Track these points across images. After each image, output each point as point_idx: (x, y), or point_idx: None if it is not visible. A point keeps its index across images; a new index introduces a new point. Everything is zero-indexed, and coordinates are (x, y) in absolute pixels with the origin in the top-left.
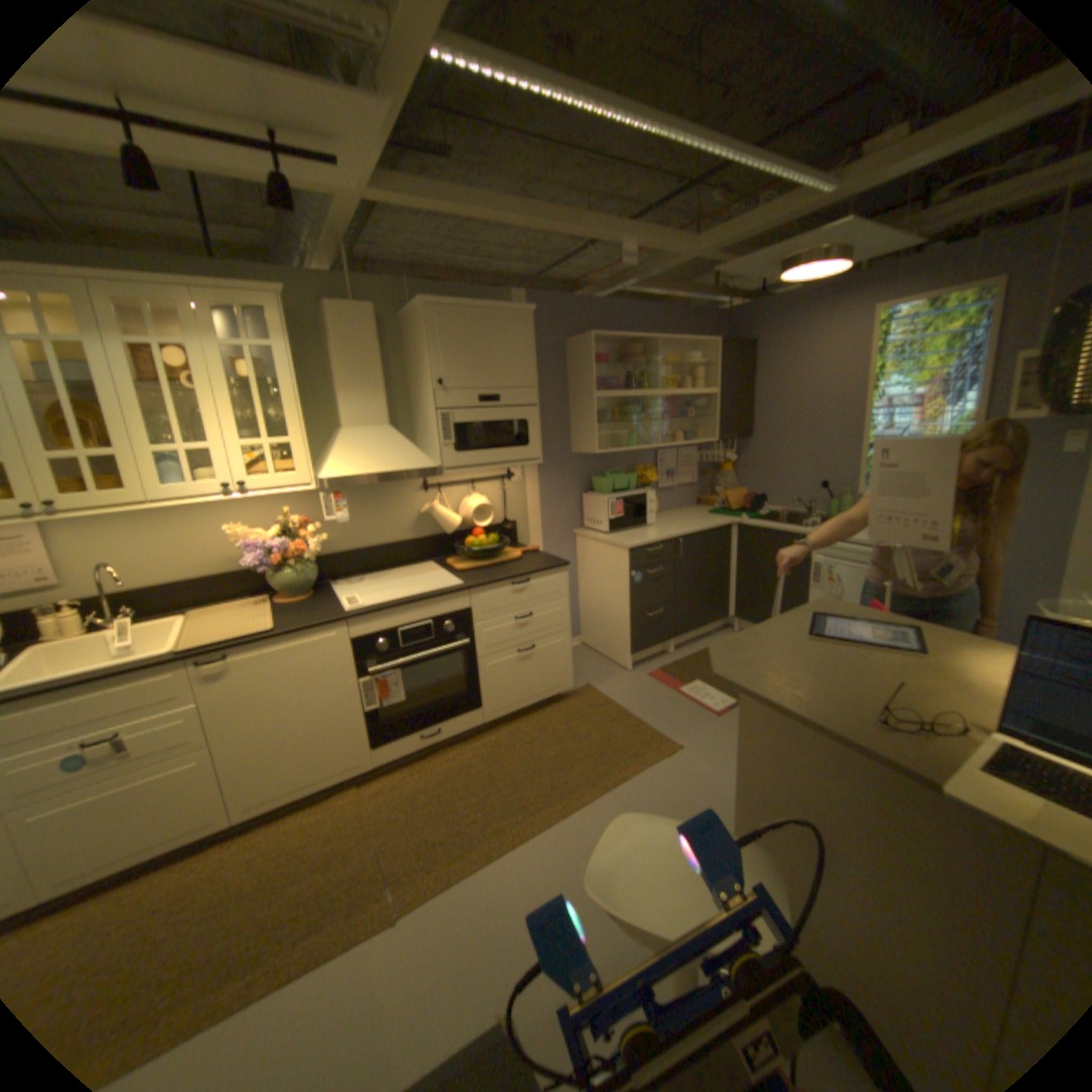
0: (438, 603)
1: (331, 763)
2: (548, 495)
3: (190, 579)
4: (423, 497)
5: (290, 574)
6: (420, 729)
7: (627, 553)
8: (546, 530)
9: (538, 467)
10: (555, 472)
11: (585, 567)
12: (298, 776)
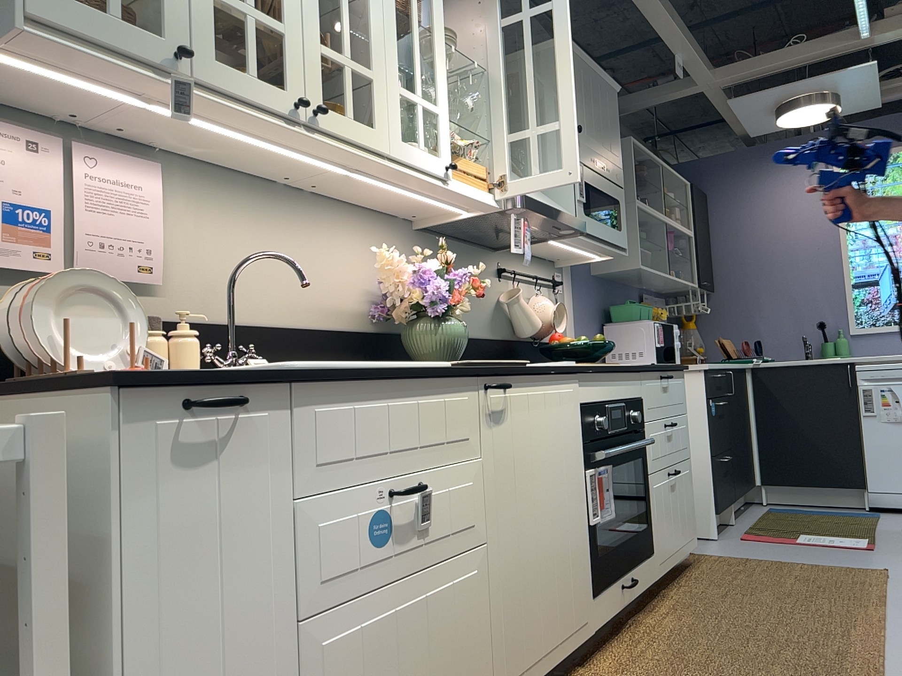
0: (626, 378)
1: (569, 607)
2: (581, 317)
3: (298, 326)
4: (499, 283)
5: (451, 327)
6: (621, 569)
7: (701, 374)
8: None
9: (573, 280)
10: (584, 291)
11: None
12: (547, 623)
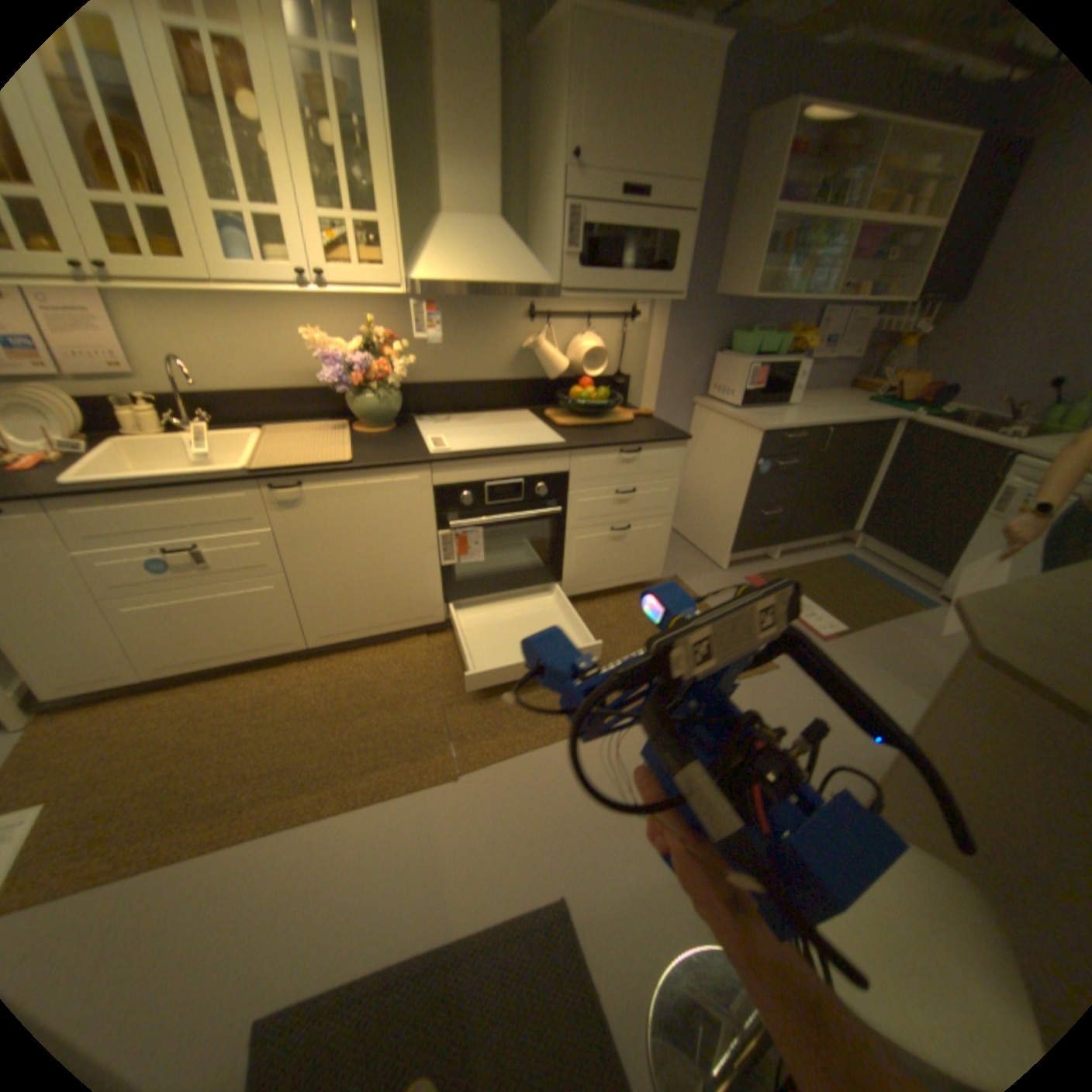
0: (532, 461)
1: (405, 609)
2: (675, 347)
3: (267, 390)
4: (527, 328)
5: (371, 401)
6: (495, 591)
7: (760, 434)
8: (662, 392)
9: (670, 307)
10: (690, 317)
11: (698, 444)
12: (372, 615)
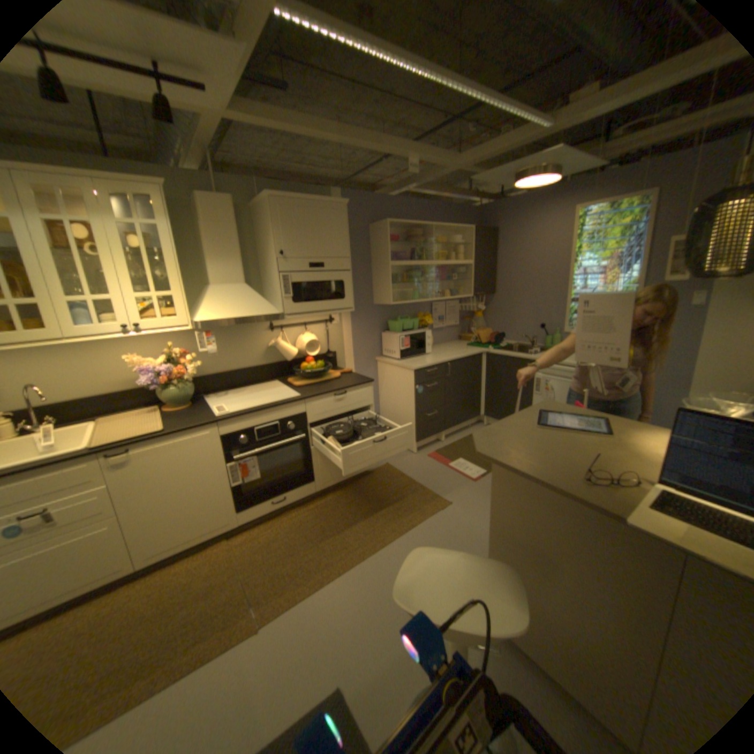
0: (282, 410)
1: (208, 524)
2: (358, 333)
3: (98, 395)
4: (270, 335)
5: (174, 391)
6: (271, 497)
7: (412, 373)
8: (357, 358)
9: (350, 314)
10: (363, 318)
11: (384, 383)
12: (183, 534)
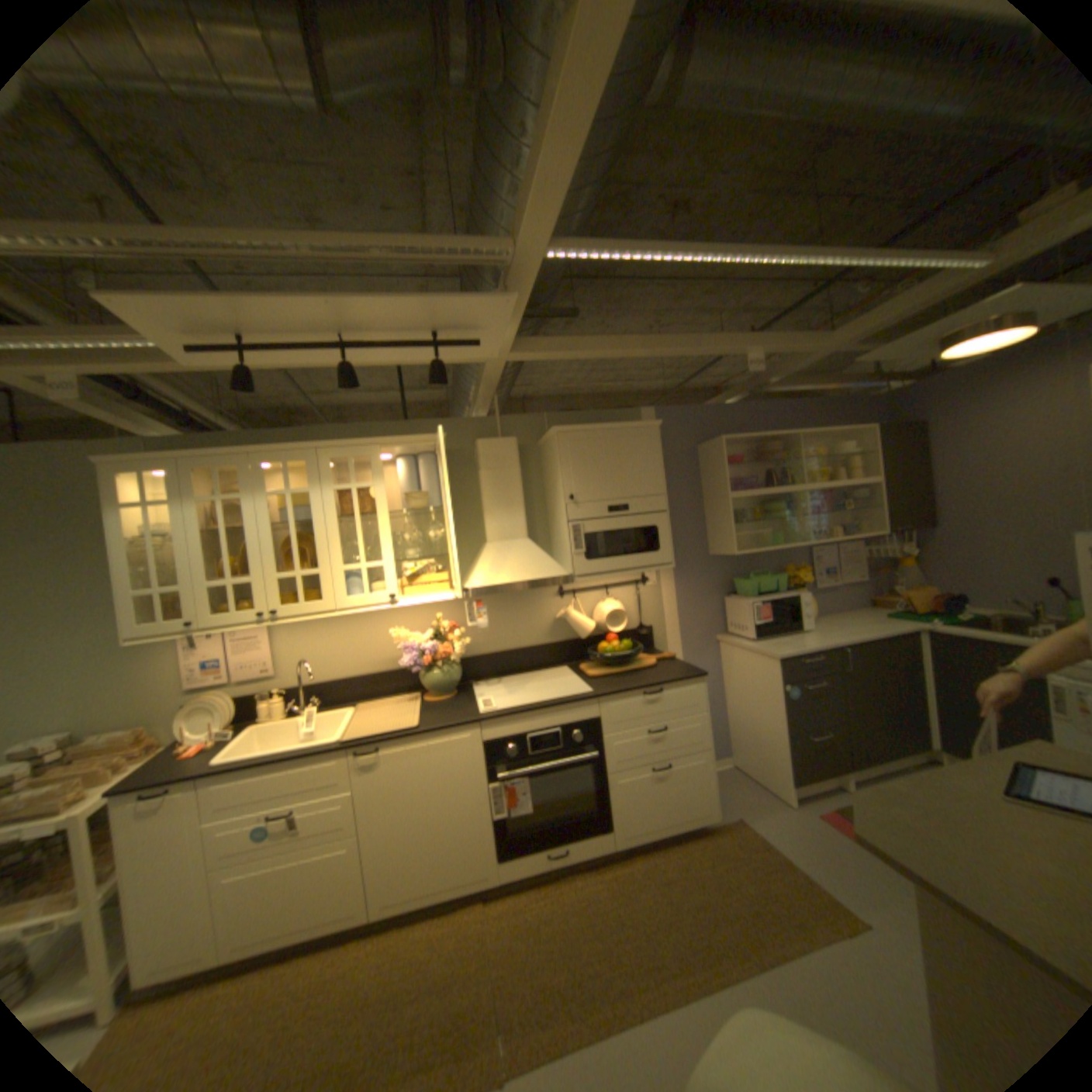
0: (566, 711)
1: (460, 872)
2: (686, 598)
3: (362, 675)
4: (558, 603)
5: (437, 675)
6: (547, 848)
7: (778, 664)
8: (685, 636)
9: (673, 570)
10: (693, 575)
11: (732, 677)
12: (429, 881)
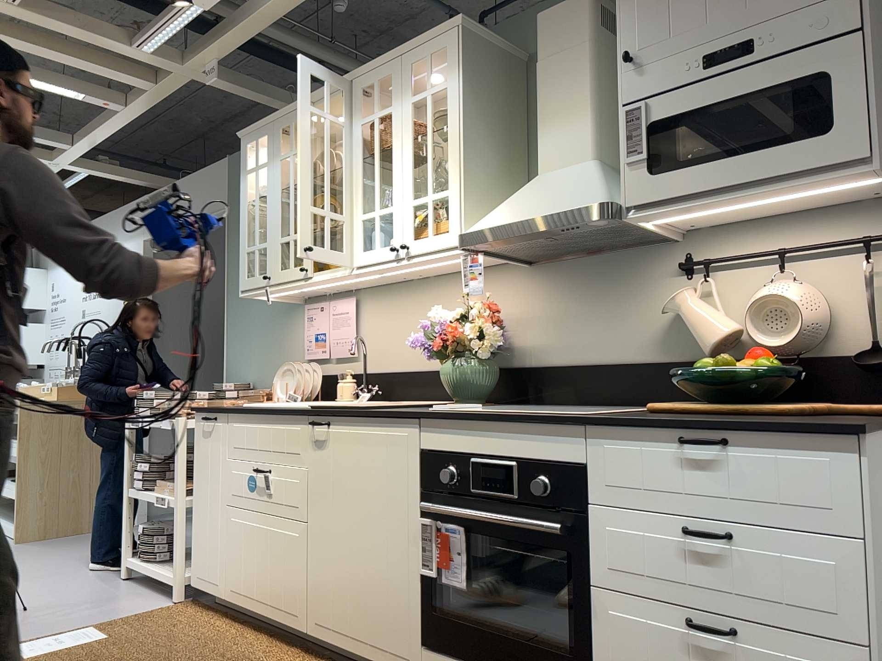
0: (529, 431)
1: (382, 625)
2: None
3: (422, 369)
4: (680, 284)
5: (452, 367)
6: (484, 660)
7: None
8: None
9: None
10: None
11: None
12: (354, 615)
